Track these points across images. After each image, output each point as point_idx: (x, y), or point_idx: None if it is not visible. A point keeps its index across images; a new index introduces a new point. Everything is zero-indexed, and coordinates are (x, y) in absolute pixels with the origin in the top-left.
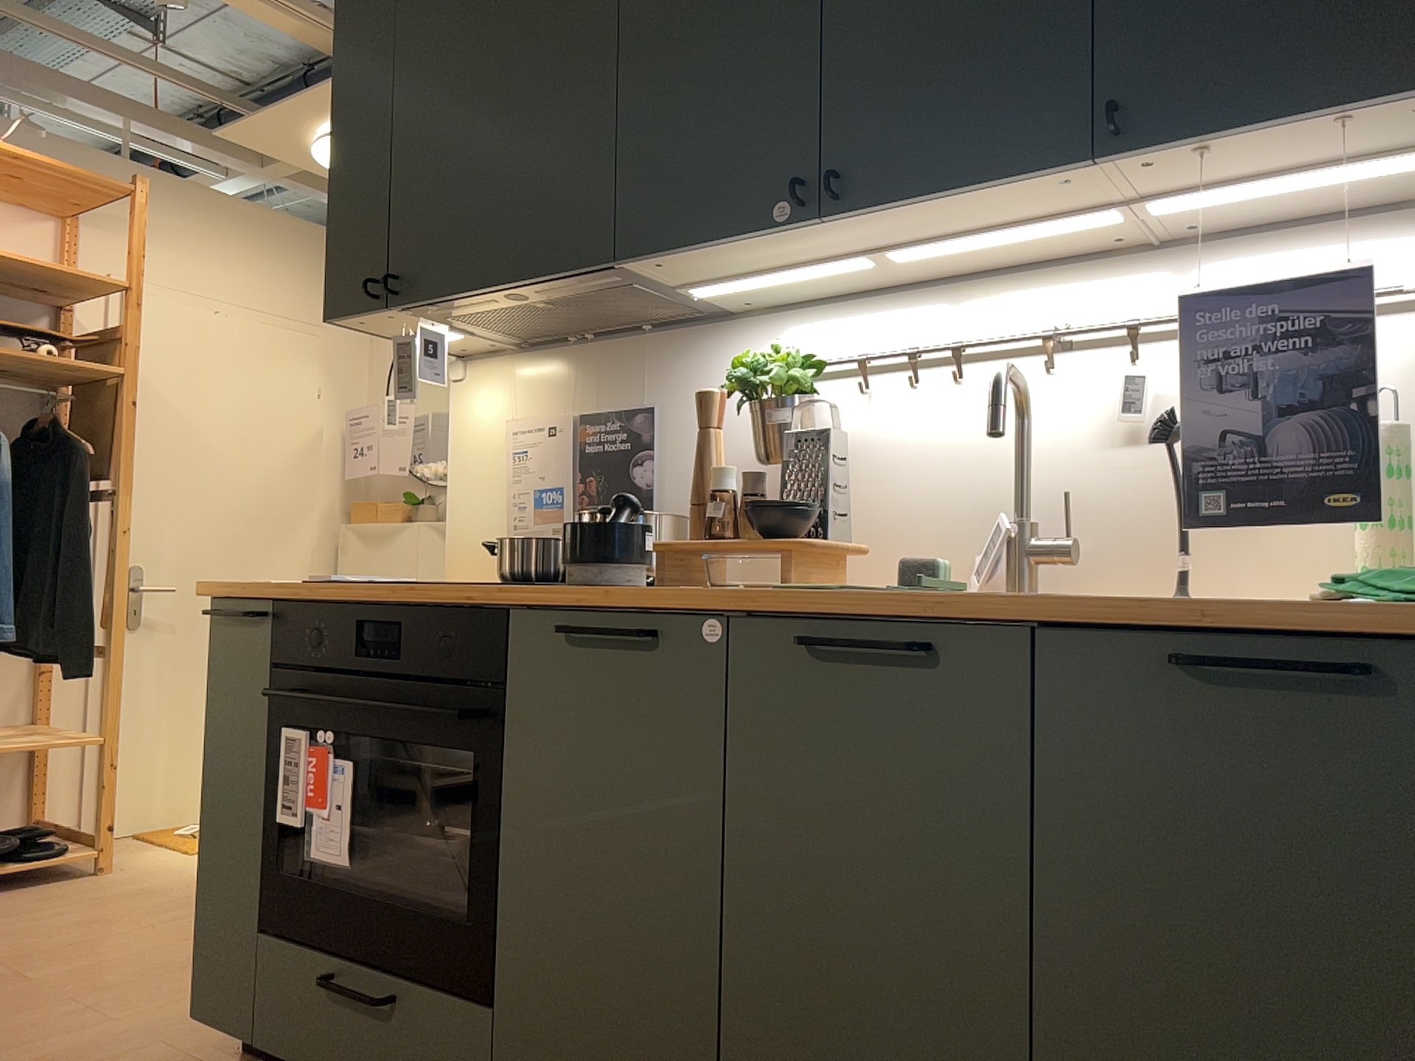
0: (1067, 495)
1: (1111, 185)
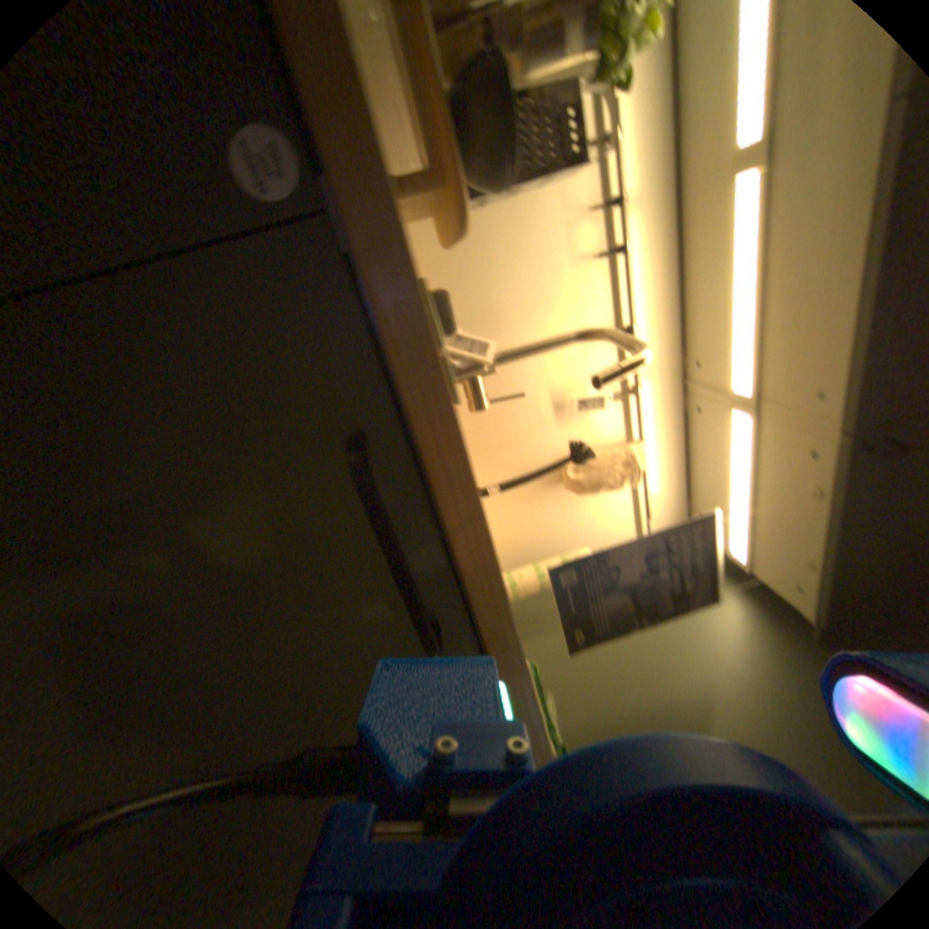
0: (519, 389)
1: (794, 410)
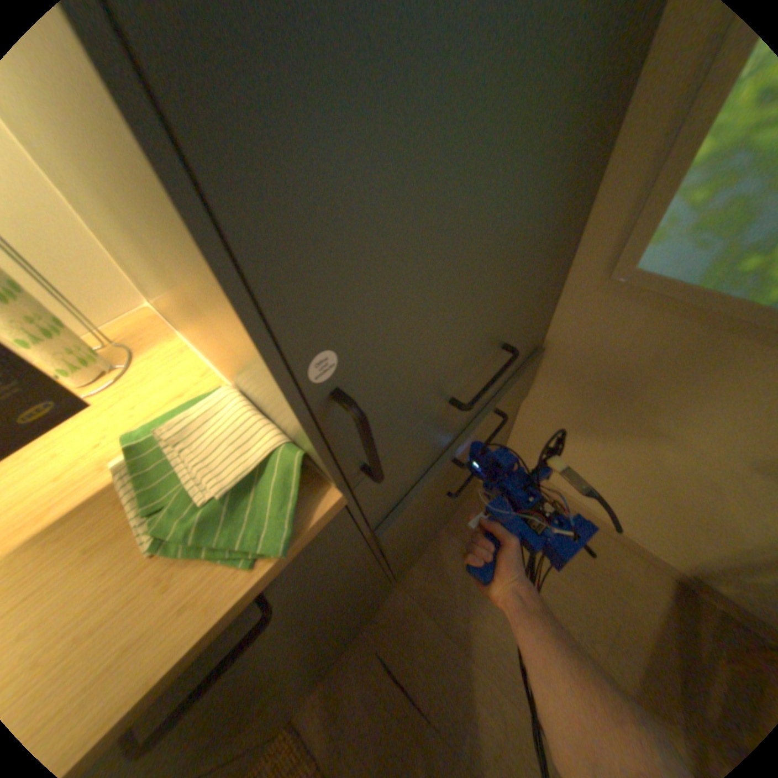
0: None
1: None
